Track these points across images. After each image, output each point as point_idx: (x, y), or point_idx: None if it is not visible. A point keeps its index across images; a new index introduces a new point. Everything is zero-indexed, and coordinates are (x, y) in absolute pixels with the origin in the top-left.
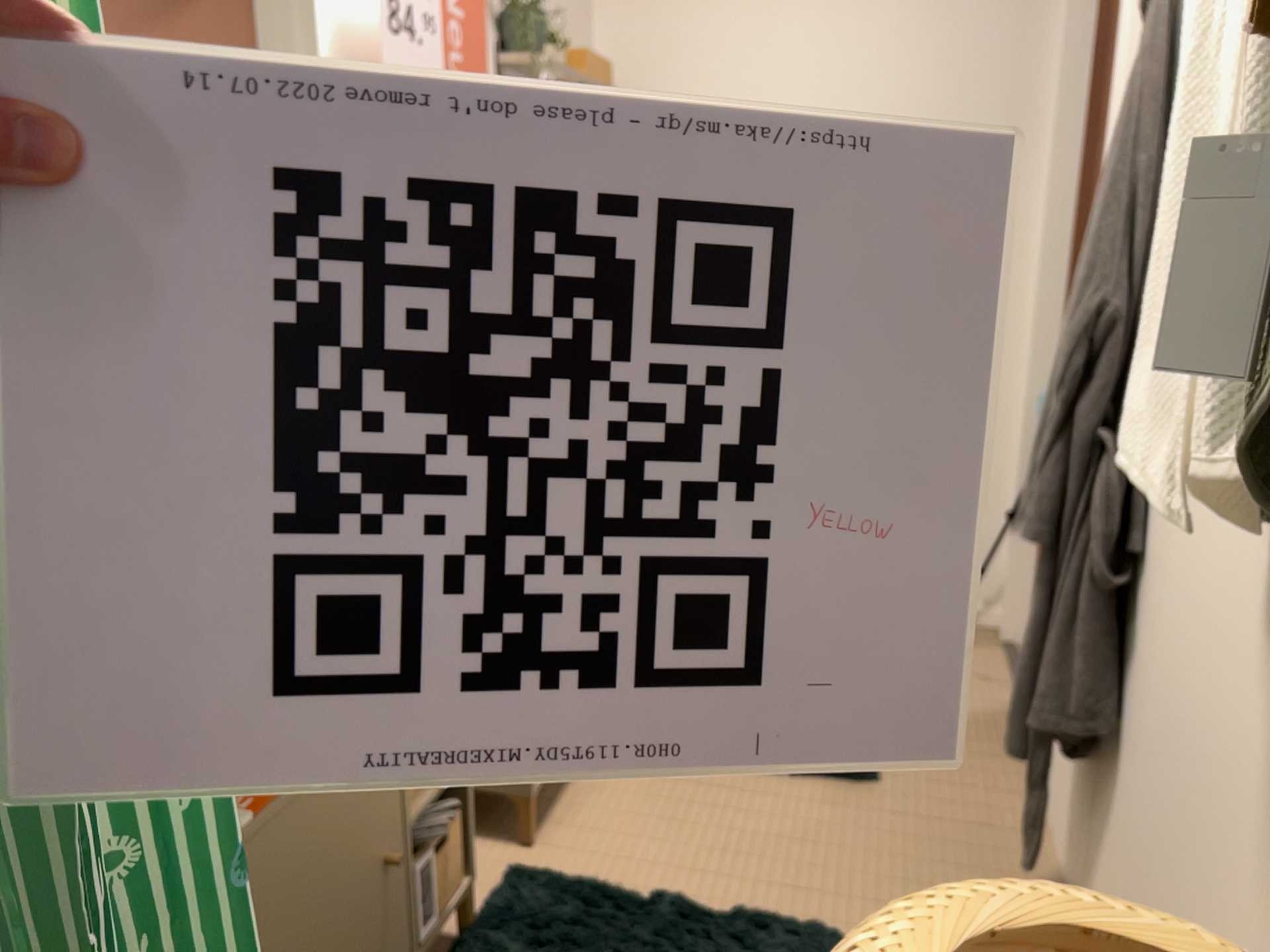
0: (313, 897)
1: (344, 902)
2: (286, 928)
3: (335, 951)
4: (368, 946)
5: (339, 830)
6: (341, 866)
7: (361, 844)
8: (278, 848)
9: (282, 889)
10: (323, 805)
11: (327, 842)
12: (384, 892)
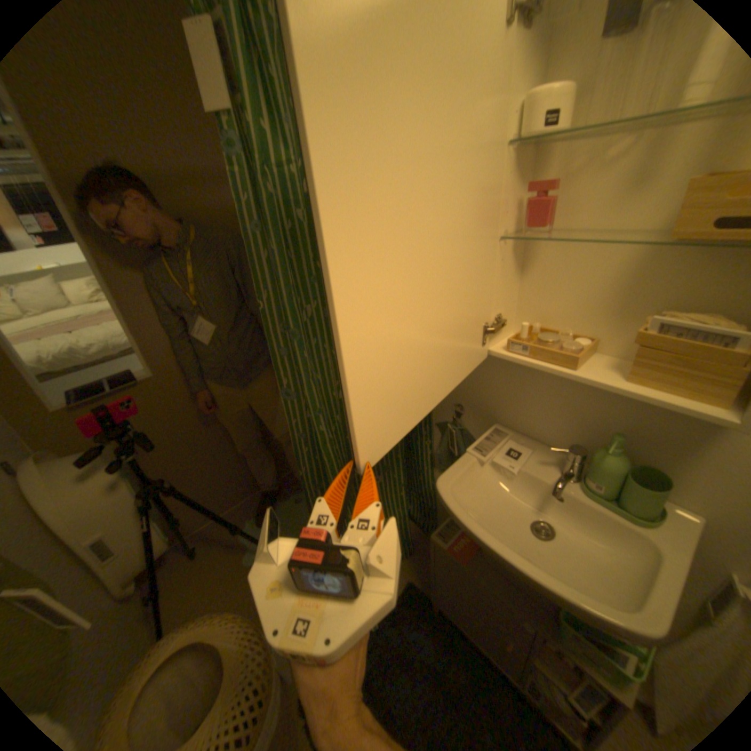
0: (464, 594)
1: (479, 615)
2: (451, 582)
3: (471, 616)
4: (488, 640)
5: (481, 600)
6: (480, 608)
7: (492, 619)
8: (452, 566)
9: (452, 574)
10: (475, 586)
11: (474, 594)
12: (502, 646)
